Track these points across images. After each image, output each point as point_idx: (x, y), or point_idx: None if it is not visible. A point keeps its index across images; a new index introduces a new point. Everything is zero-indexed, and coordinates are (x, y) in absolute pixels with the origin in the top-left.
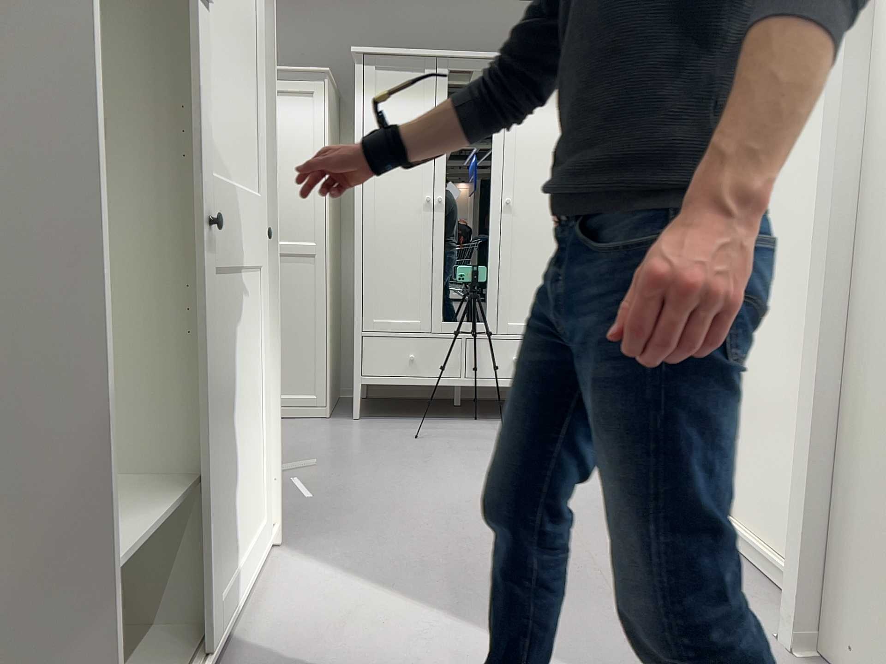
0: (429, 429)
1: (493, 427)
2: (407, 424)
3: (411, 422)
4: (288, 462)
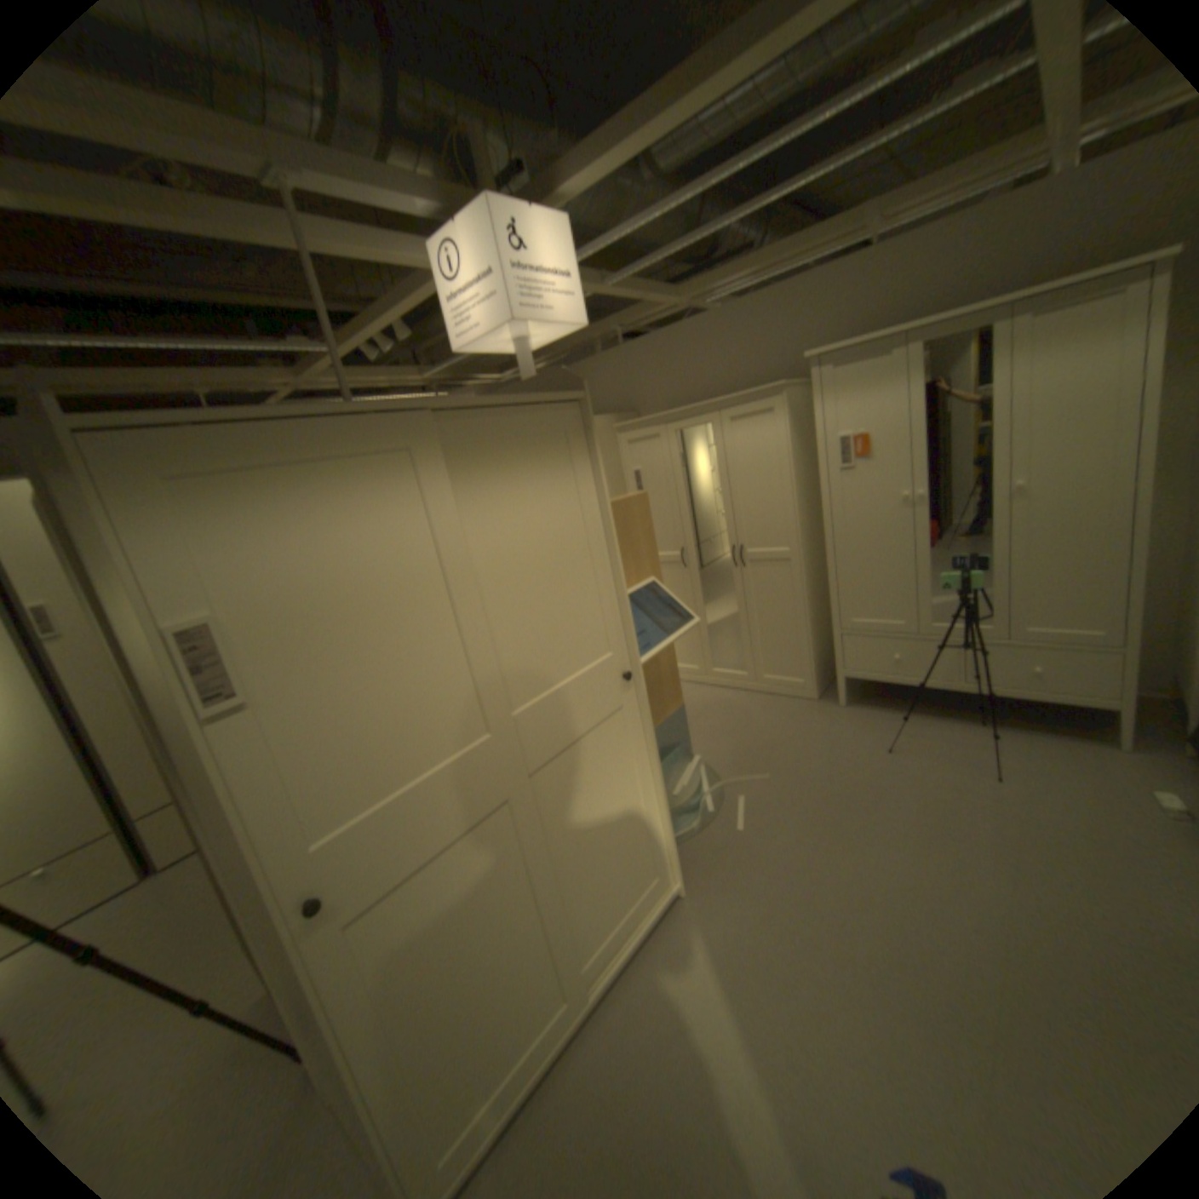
0: (913, 738)
1: (999, 746)
2: (893, 724)
3: (899, 721)
4: (750, 769)
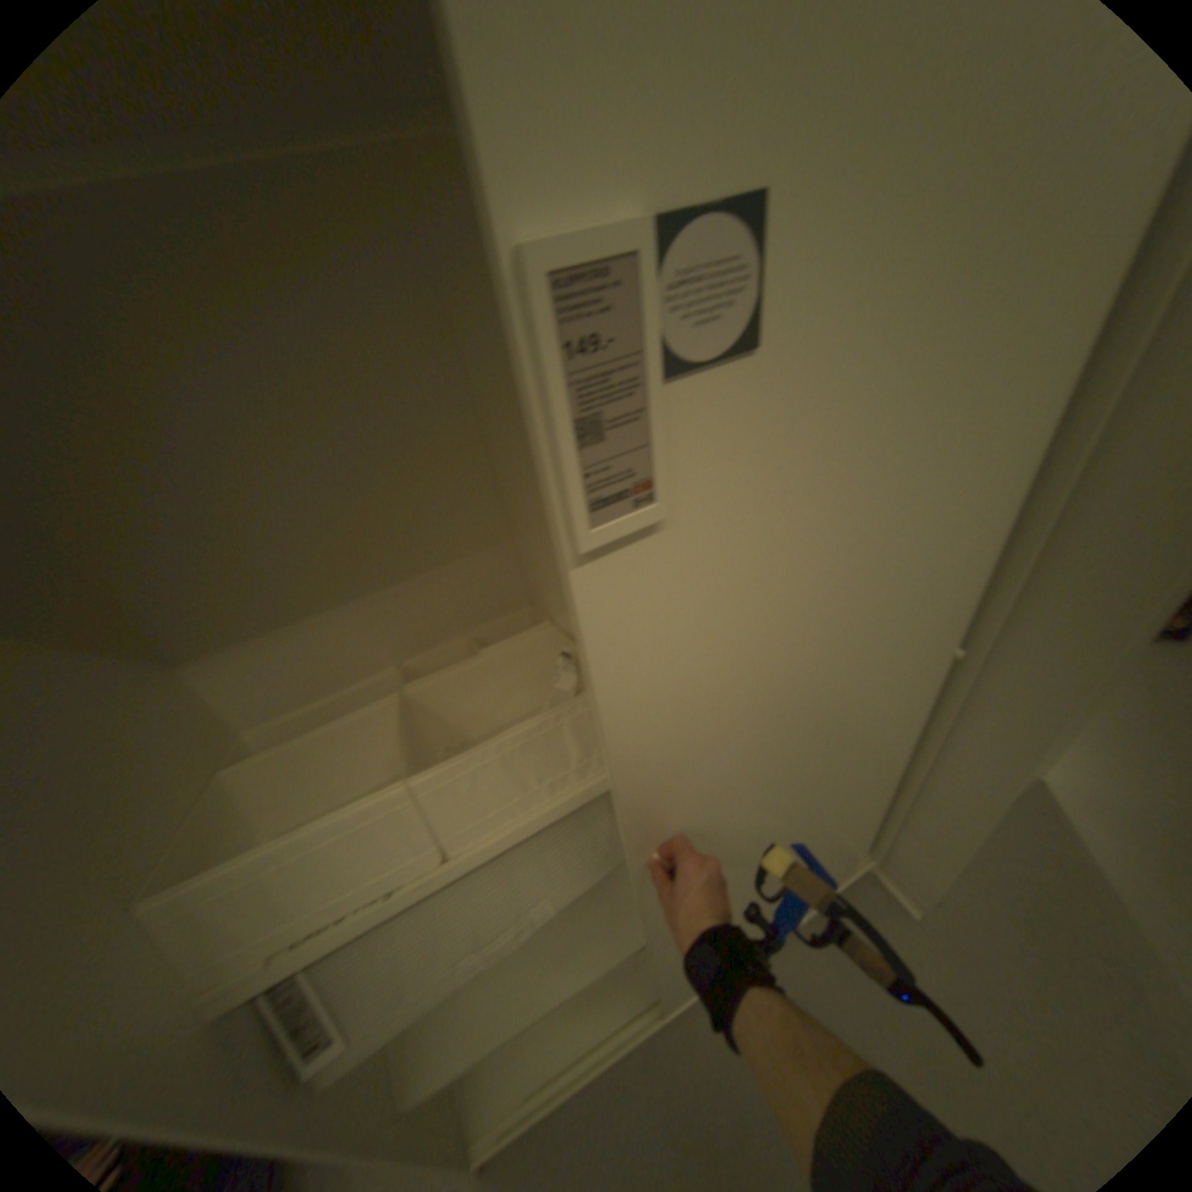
0: None
1: None
2: None
3: None
4: None
